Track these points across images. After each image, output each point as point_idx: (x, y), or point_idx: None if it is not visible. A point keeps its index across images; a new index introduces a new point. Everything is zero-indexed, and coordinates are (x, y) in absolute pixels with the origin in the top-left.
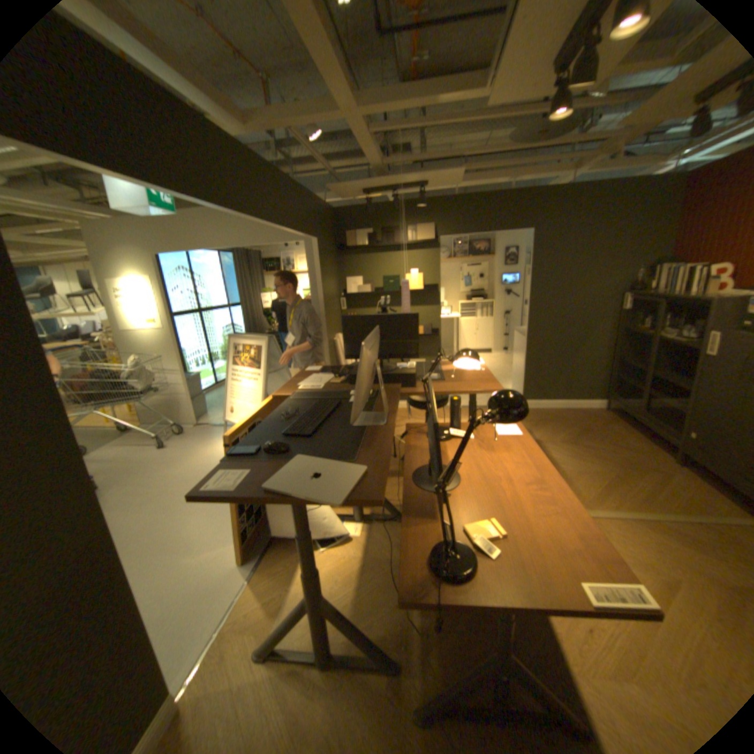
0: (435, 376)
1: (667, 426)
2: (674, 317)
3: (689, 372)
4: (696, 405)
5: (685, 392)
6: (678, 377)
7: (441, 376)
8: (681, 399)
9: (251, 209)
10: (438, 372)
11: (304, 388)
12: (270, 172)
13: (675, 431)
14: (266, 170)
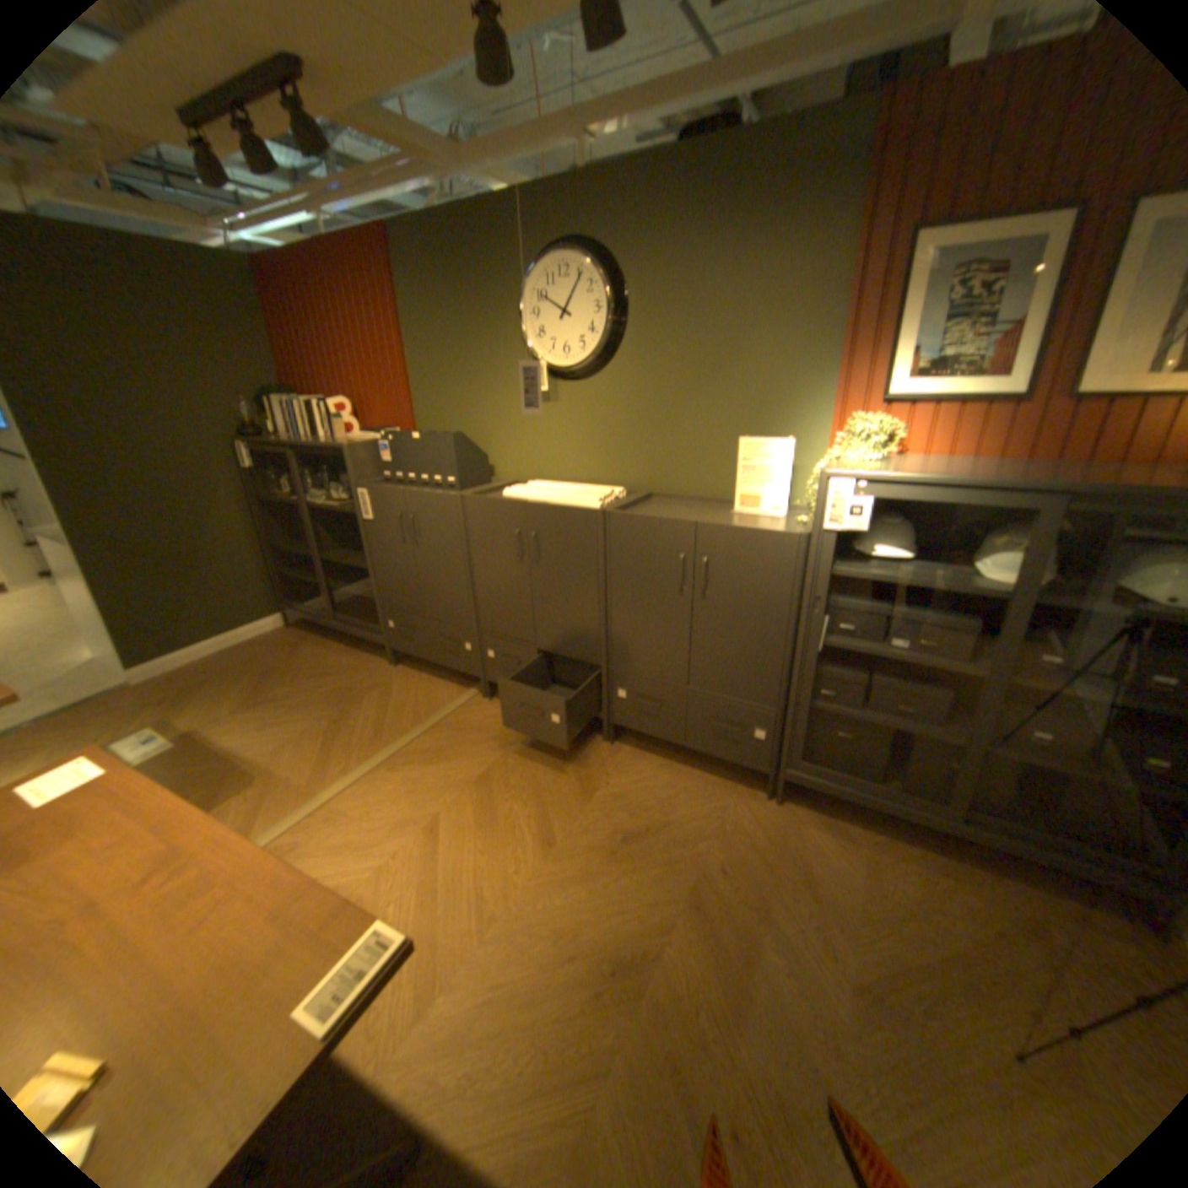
0: None
1: (361, 623)
2: (313, 475)
3: (357, 545)
4: (378, 587)
5: (364, 572)
6: (348, 556)
7: None
8: (362, 583)
9: None
10: None
11: None
12: None
13: (372, 626)
14: None
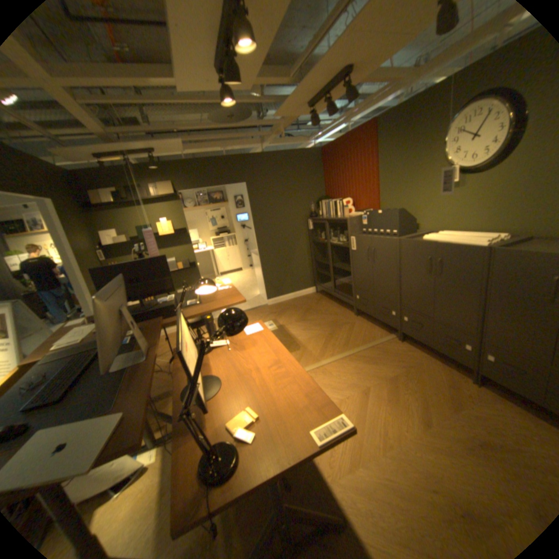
0: (194, 301)
1: (345, 295)
2: (334, 231)
3: (348, 261)
4: (354, 280)
5: (349, 273)
6: (343, 265)
7: (200, 300)
8: (348, 277)
9: None
10: (197, 297)
11: (58, 347)
12: None
13: (349, 297)
14: None
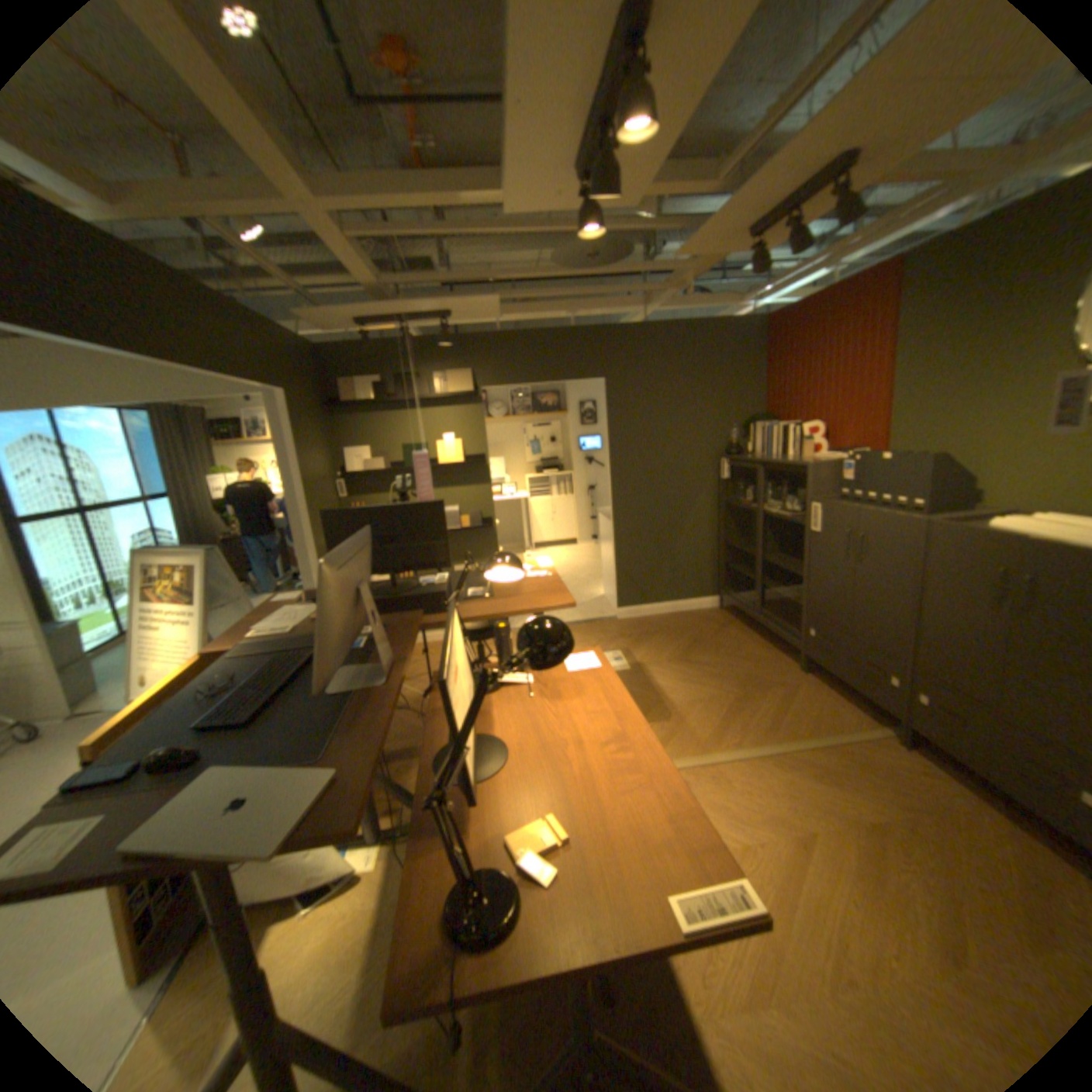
0: (481, 590)
1: (784, 623)
2: (775, 487)
3: (798, 553)
4: (809, 595)
5: (798, 578)
6: (788, 561)
7: (490, 590)
8: (794, 587)
9: (134, 342)
10: (486, 584)
11: (256, 635)
12: (176, 284)
13: (793, 629)
14: (168, 280)
